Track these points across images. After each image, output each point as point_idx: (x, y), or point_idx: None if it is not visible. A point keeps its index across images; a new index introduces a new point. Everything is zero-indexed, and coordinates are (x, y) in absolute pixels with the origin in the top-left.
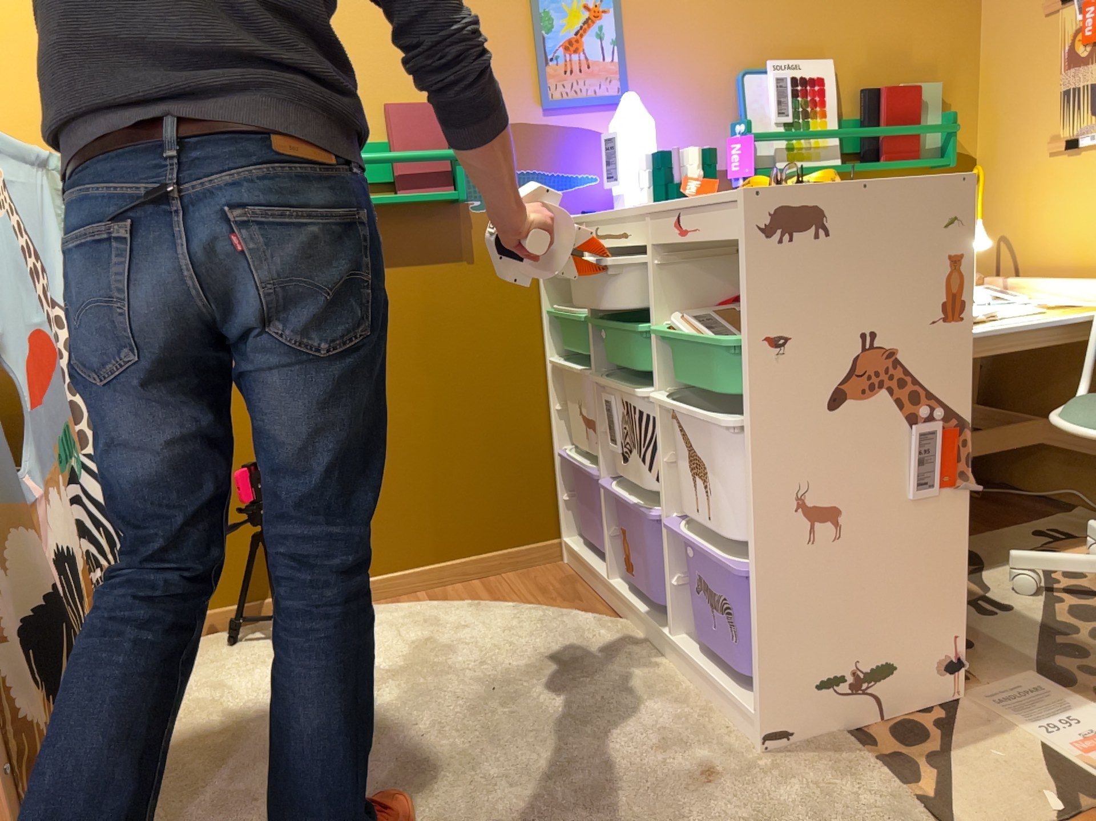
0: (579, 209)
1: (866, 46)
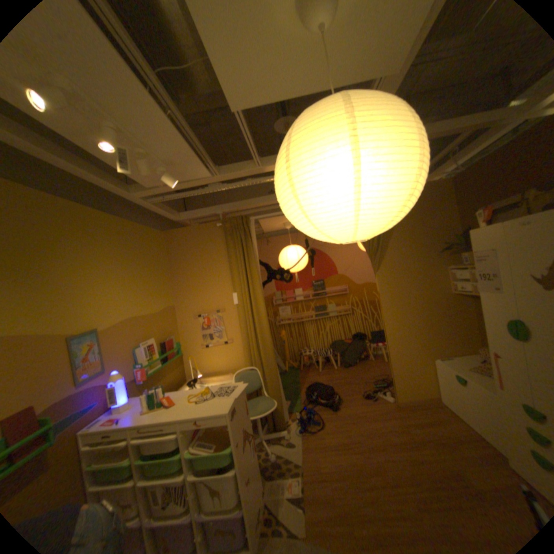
0: (92, 418)
1: (158, 331)
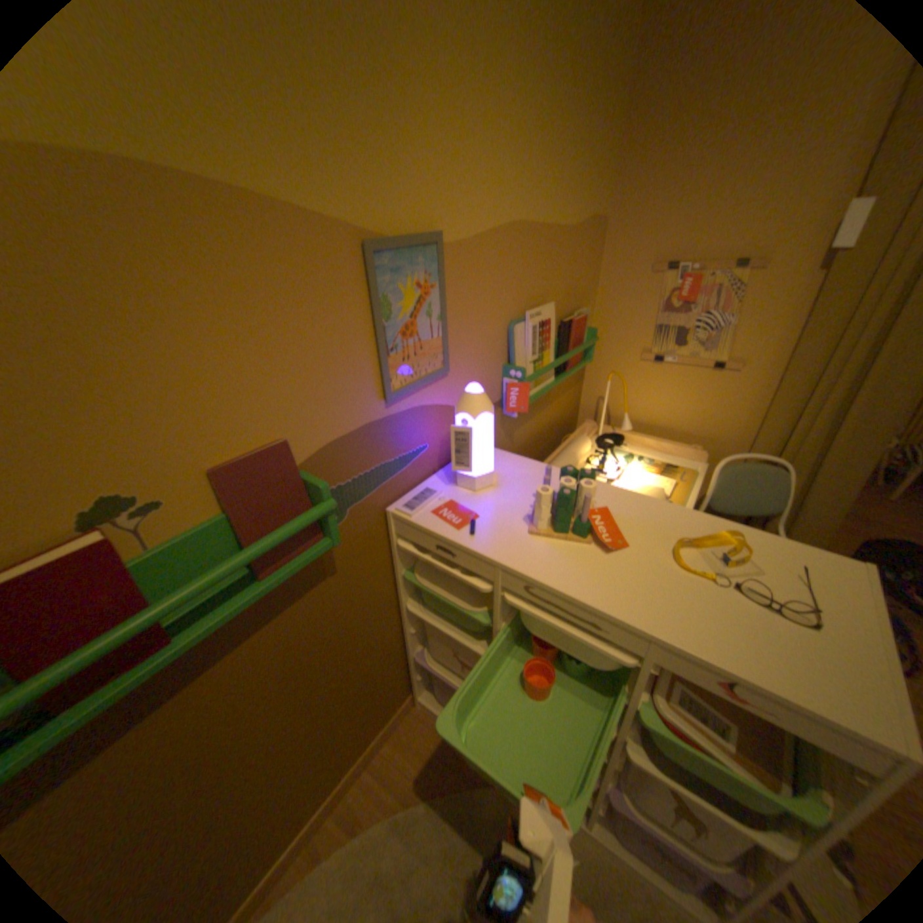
0: (416, 477)
1: (565, 284)
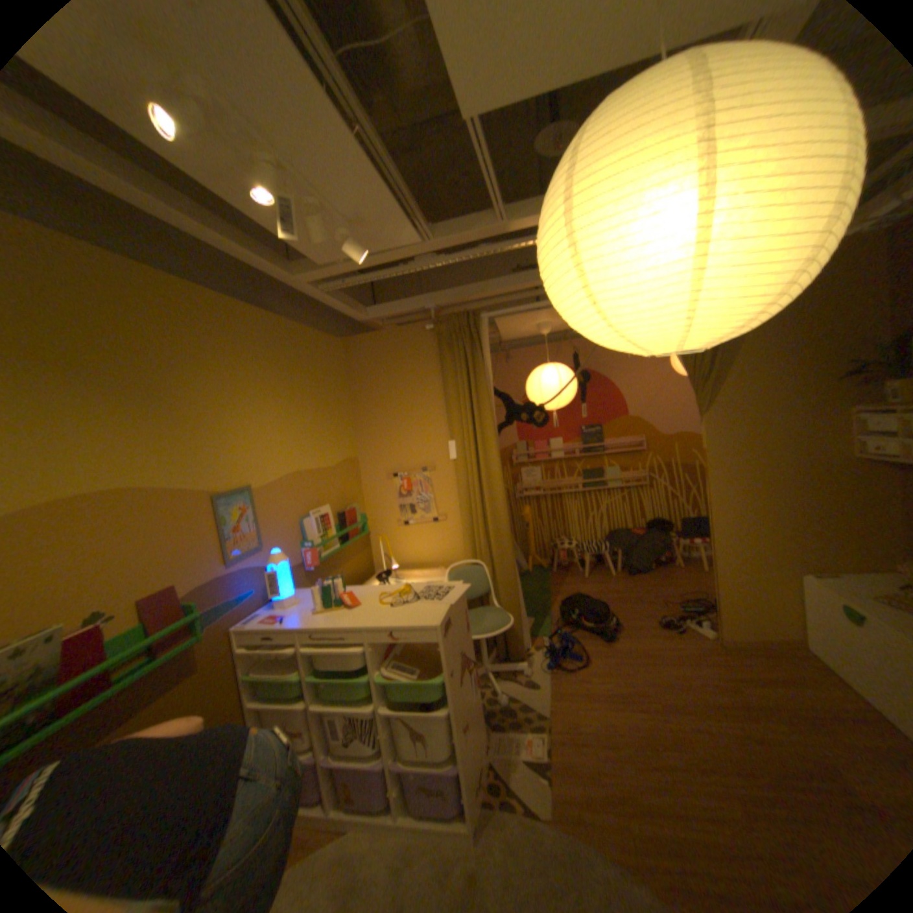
0: (247, 611)
1: (335, 494)
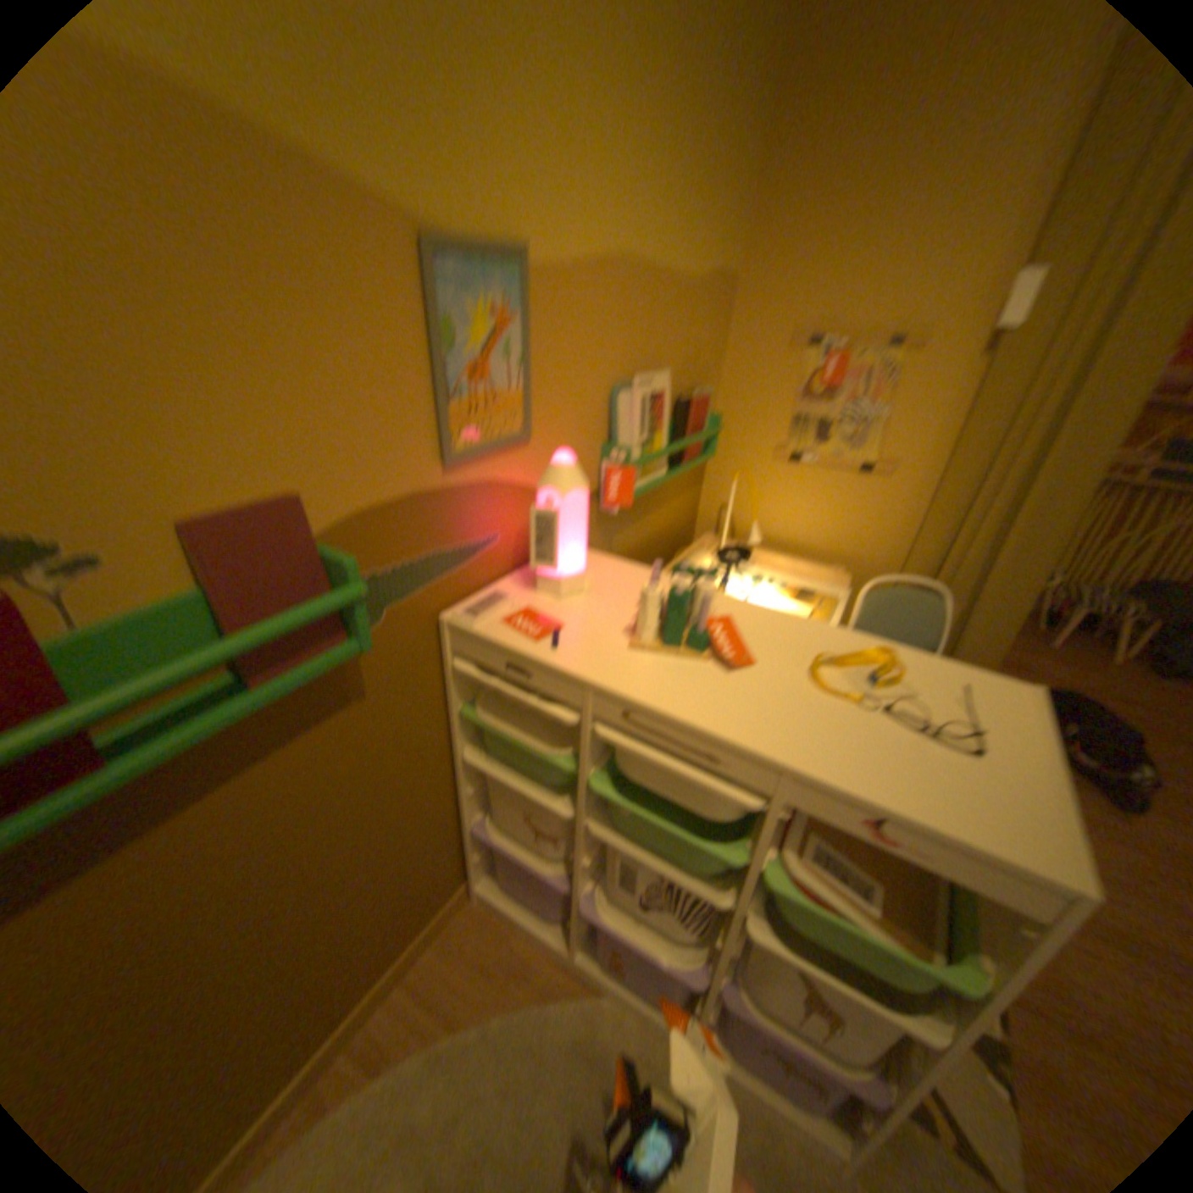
0: (483, 575)
1: (684, 349)
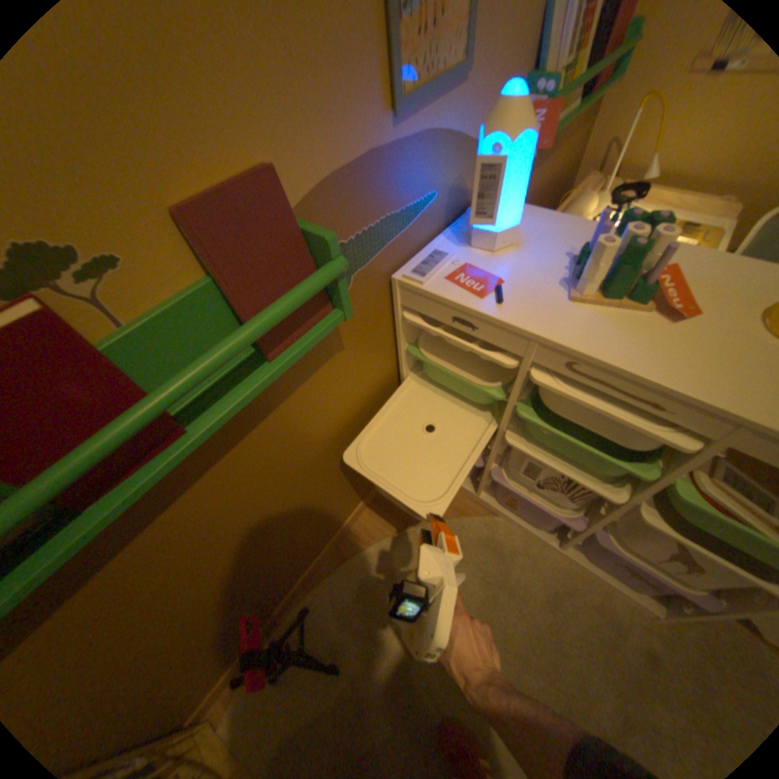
0: (421, 237)
1: None
